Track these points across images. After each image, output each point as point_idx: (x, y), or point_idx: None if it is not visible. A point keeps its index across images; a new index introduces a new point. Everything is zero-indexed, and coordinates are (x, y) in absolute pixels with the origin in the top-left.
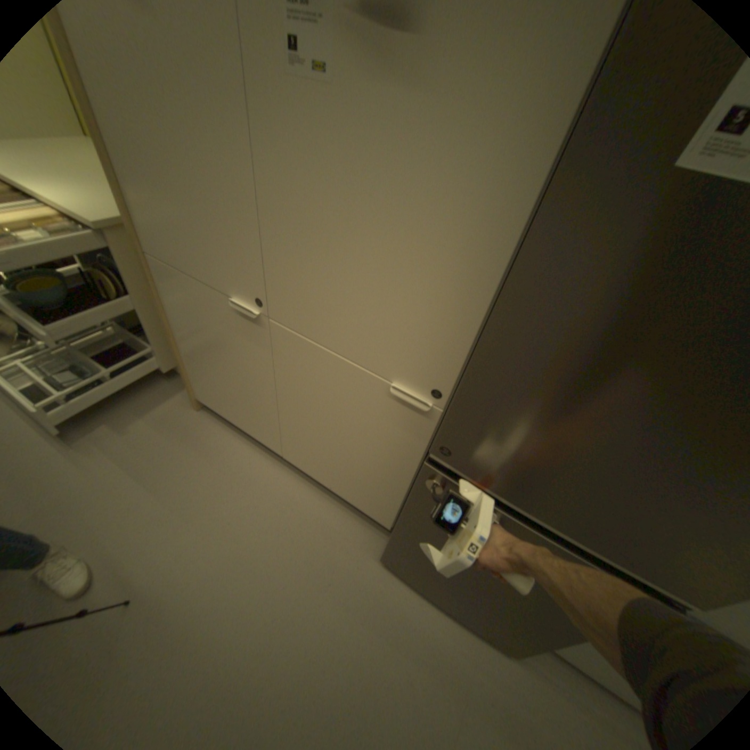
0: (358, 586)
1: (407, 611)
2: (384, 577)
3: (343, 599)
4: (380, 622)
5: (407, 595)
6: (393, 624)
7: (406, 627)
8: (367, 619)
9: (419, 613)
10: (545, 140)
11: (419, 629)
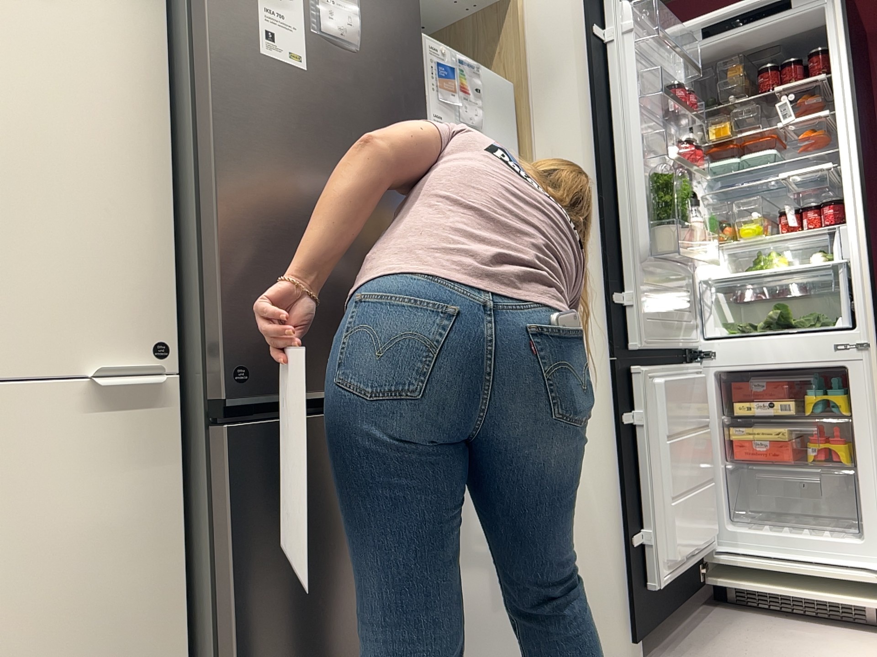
0: None
1: None
2: None
3: None
4: None
5: None
6: None
7: None
8: None
9: None
10: (153, 59)
11: None
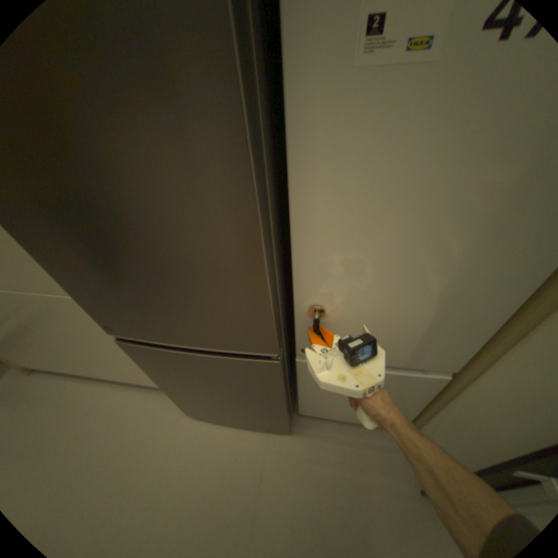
0: (174, 440)
1: (212, 439)
2: (193, 424)
3: (164, 454)
4: (193, 456)
5: (211, 429)
6: (203, 453)
7: (212, 450)
8: (183, 459)
9: (221, 436)
10: None
11: (222, 447)
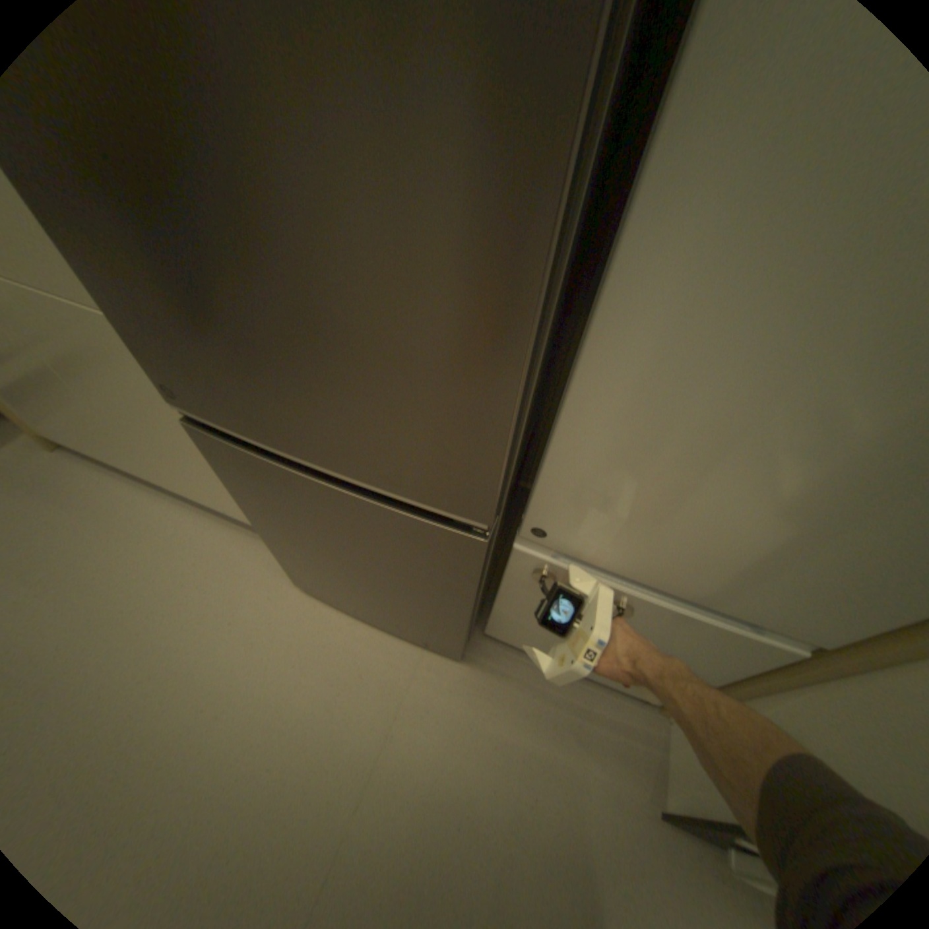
0: (268, 618)
1: (330, 633)
2: (303, 601)
3: (247, 635)
4: (293, 651)
5: (332, 616)
6: (310, 650)
7: (327, 650)
8: (276, 651)
9: (346, 632)
10: None
11: (344, 649)
